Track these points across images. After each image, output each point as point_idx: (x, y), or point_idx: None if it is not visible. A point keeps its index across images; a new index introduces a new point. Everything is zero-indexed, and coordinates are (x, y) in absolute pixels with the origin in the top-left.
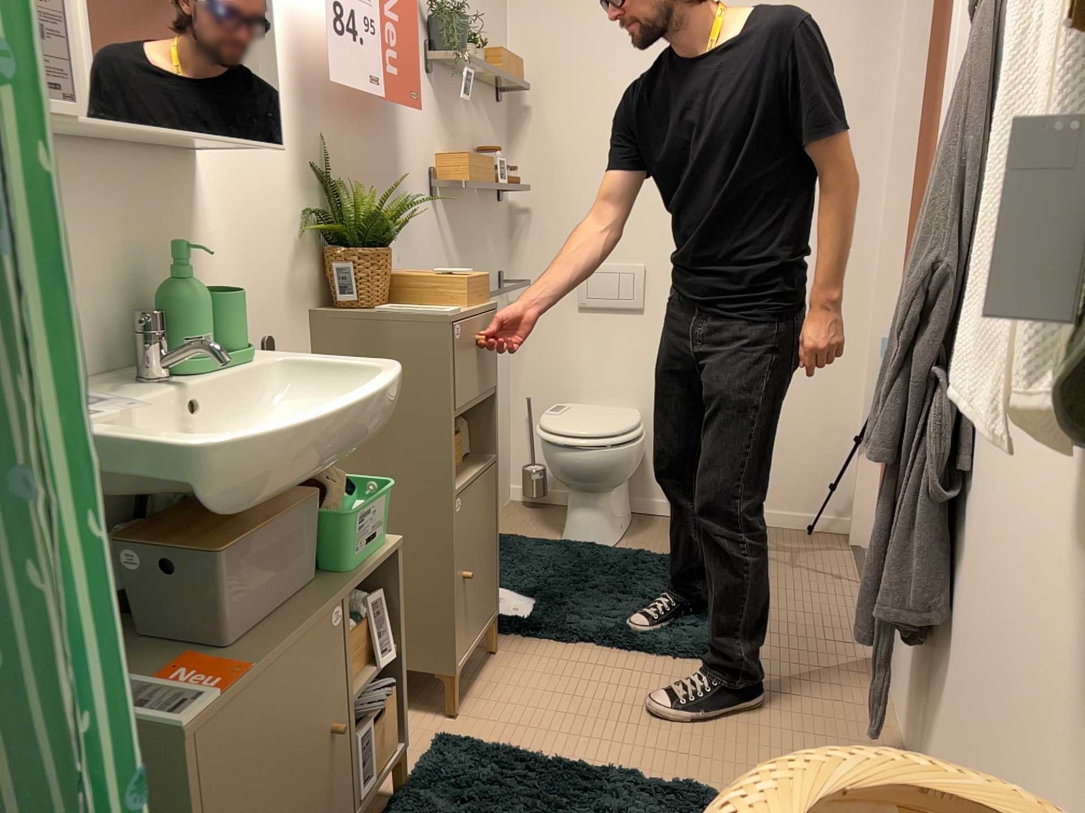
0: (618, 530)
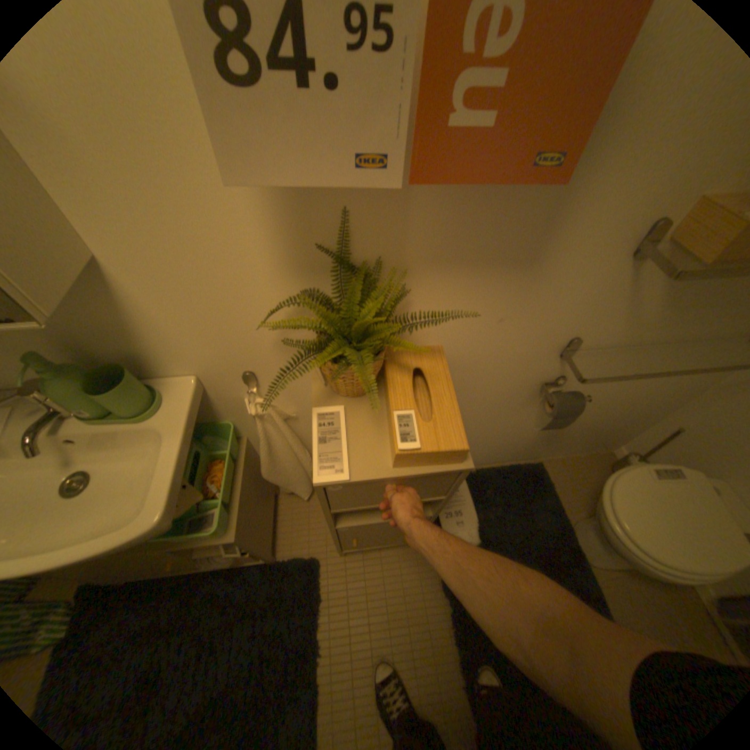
0: (622, 566)
